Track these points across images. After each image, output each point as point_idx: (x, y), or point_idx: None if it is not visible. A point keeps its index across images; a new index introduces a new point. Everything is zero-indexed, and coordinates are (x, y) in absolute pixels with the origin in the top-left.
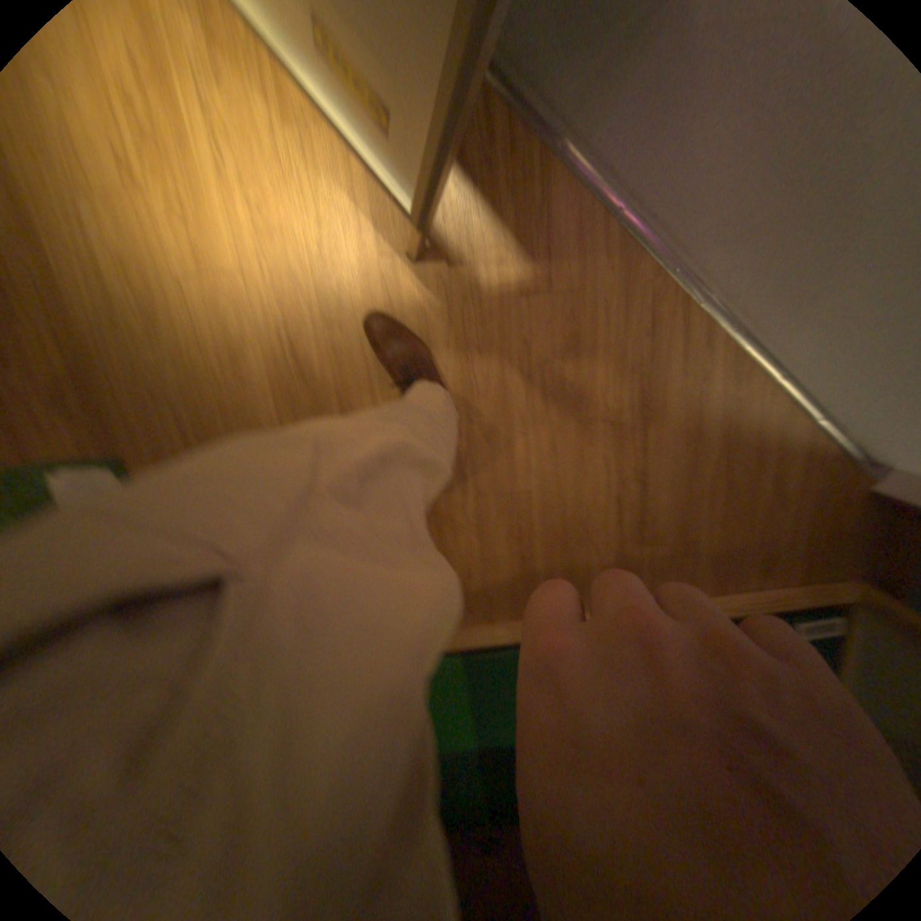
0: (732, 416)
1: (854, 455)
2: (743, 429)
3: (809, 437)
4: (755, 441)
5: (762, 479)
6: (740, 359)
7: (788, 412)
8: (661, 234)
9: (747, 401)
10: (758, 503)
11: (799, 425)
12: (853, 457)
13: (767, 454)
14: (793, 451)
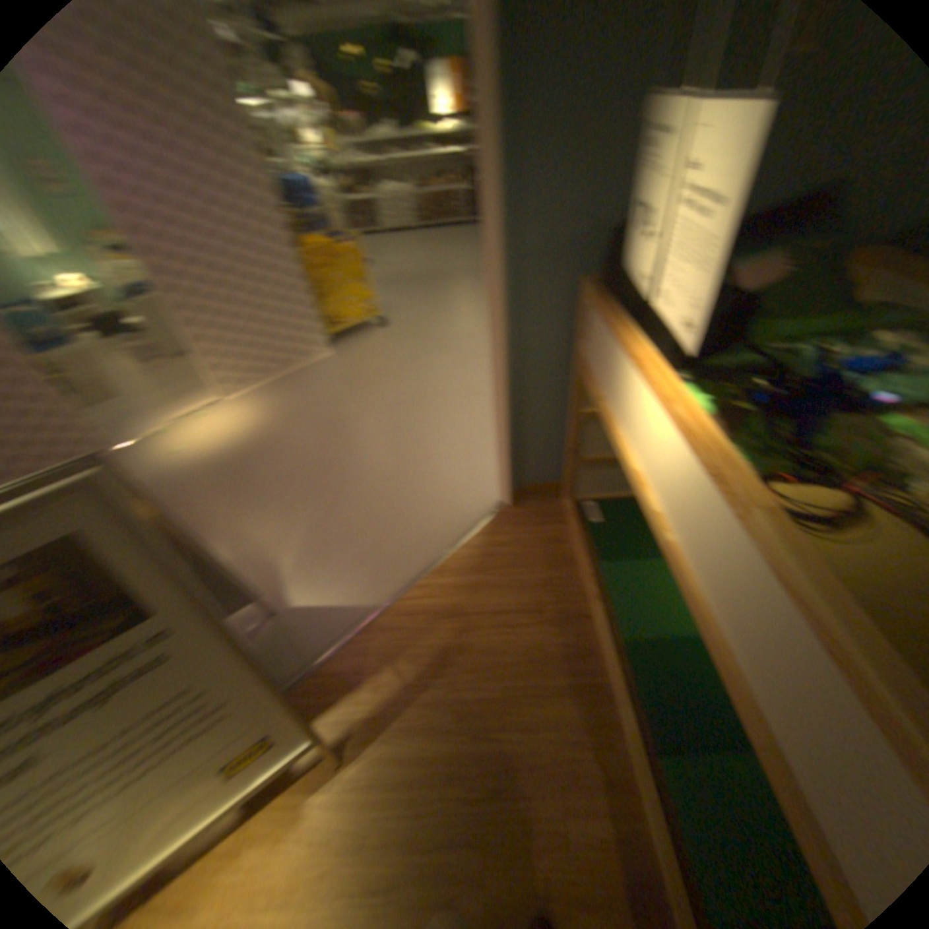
0: (466, 570)
1: (496, 512)
2: (473, 563)
3: (481, 534)
4: (481, 557)
5: (502, 550)
6: (436, 570)
7: (467, 545)
8: (370, 613)
9: (459, 564)
10: (517, 550)
11: (474, 539)
12: (497, 513)
13: (488, 551)
14: (488, 539)
